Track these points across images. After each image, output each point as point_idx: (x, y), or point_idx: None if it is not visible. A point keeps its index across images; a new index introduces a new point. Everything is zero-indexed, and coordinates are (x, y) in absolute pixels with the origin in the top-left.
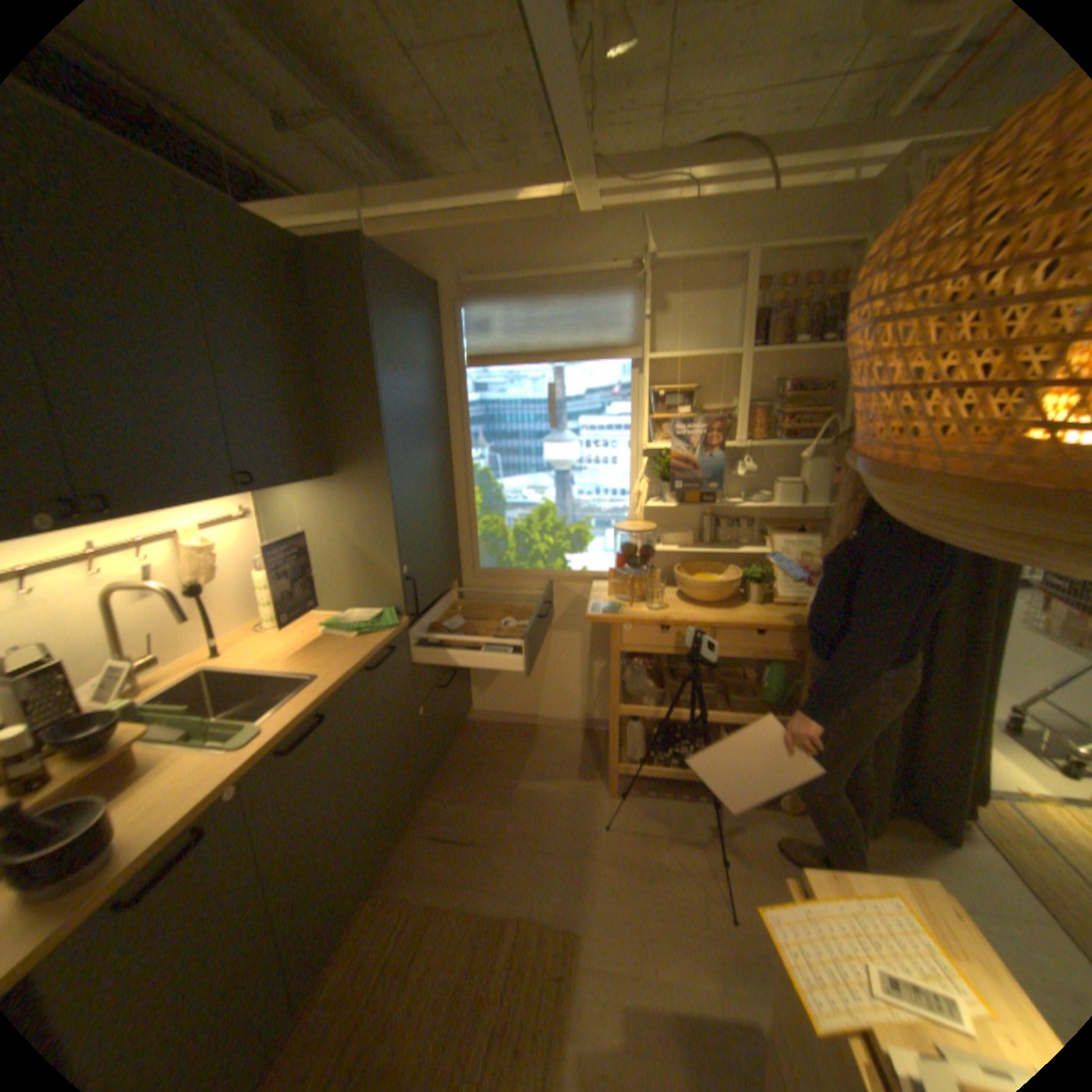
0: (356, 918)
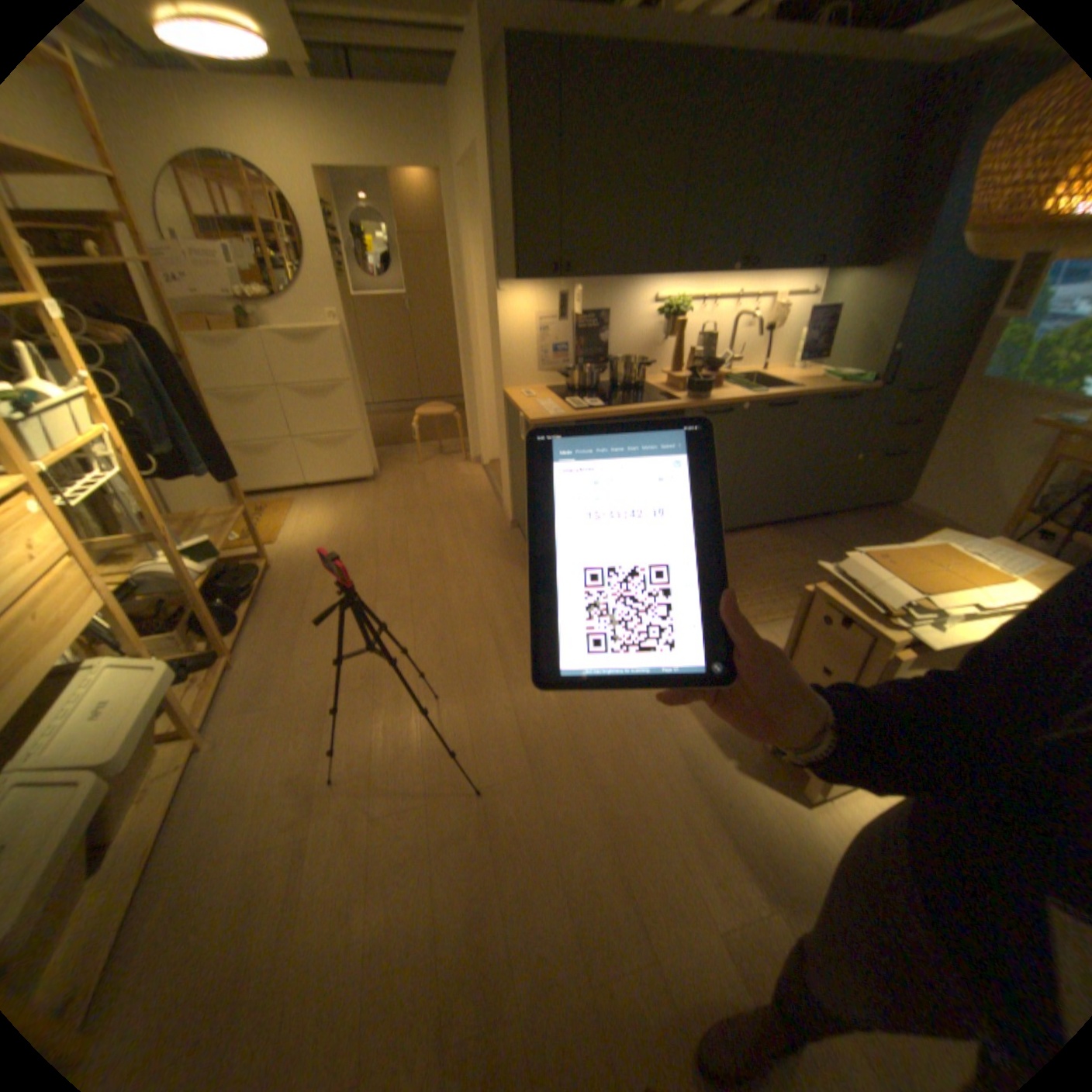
0: (763, 530)
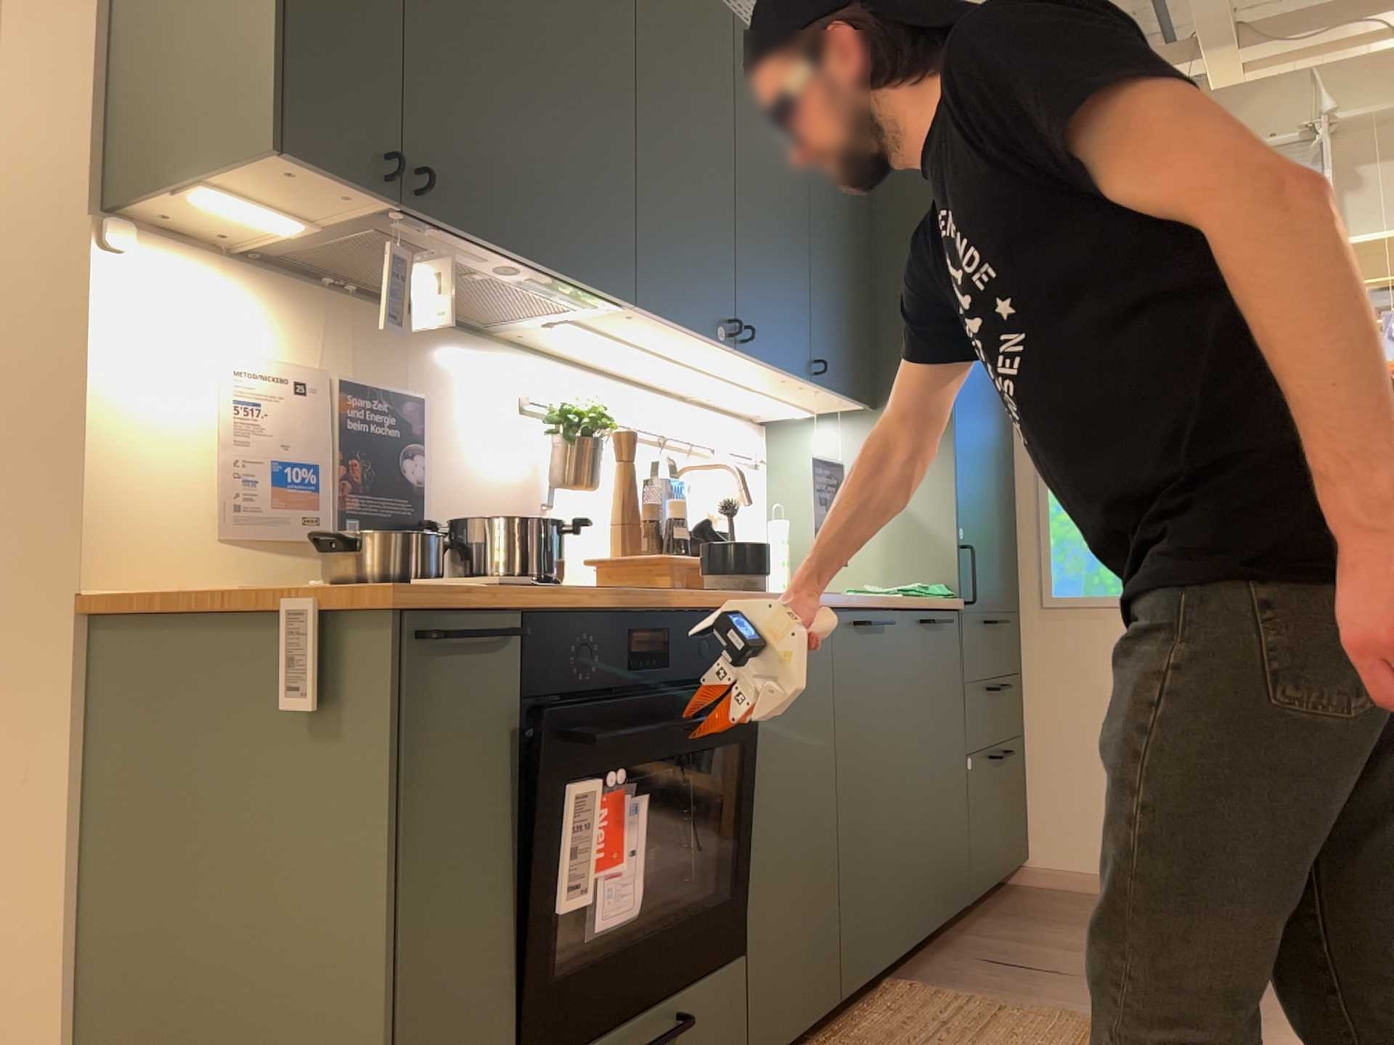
0: (890, 988)
